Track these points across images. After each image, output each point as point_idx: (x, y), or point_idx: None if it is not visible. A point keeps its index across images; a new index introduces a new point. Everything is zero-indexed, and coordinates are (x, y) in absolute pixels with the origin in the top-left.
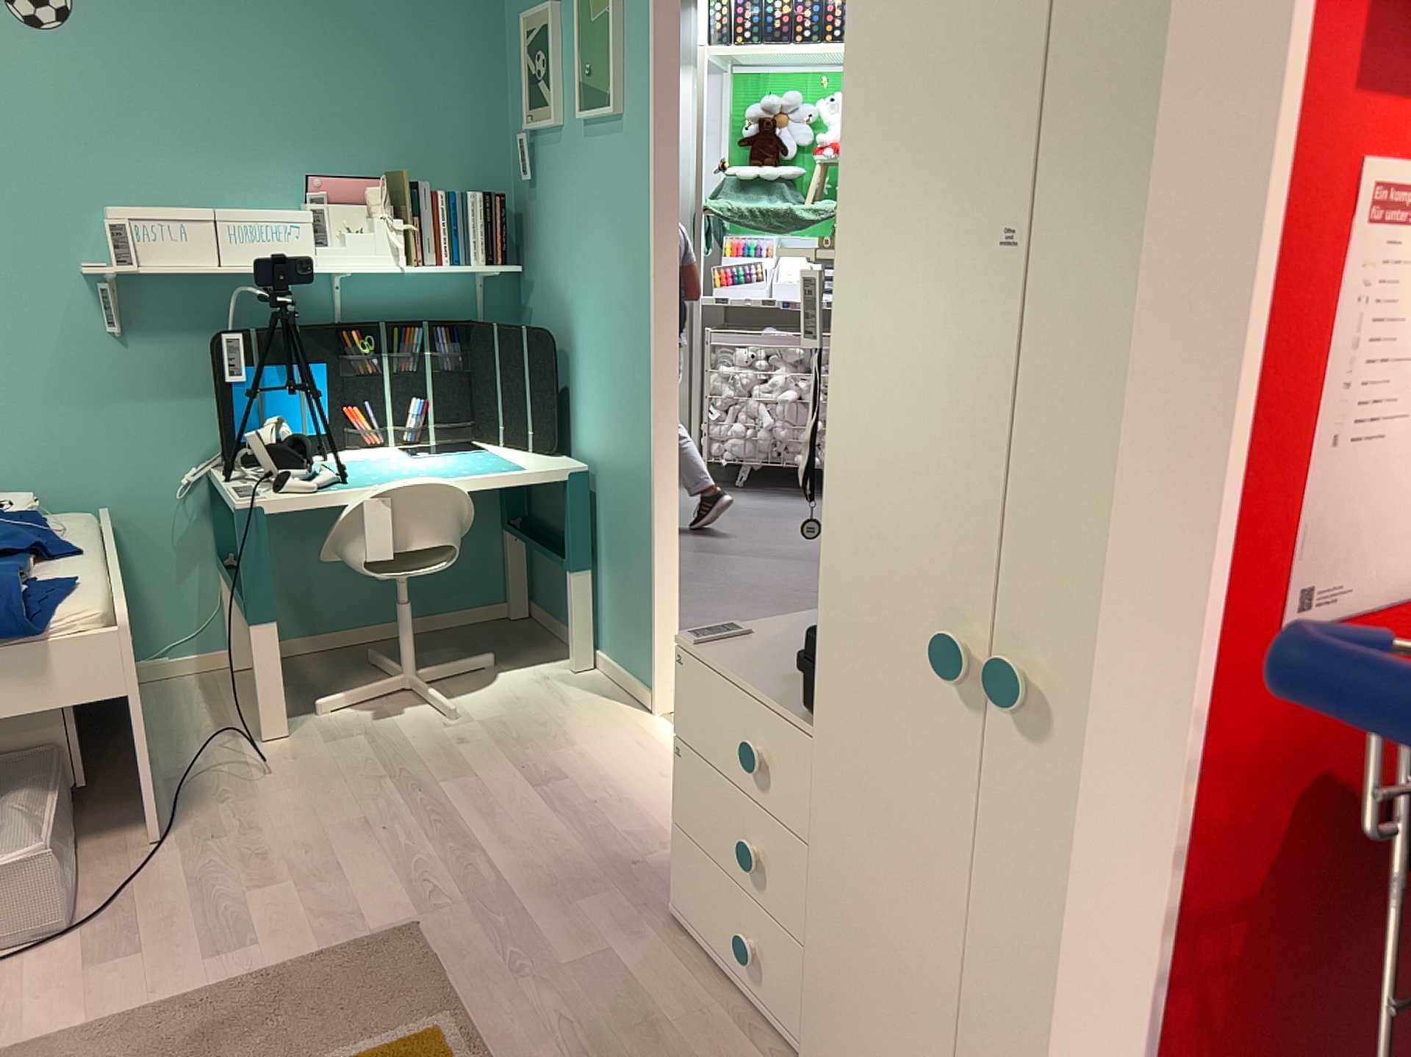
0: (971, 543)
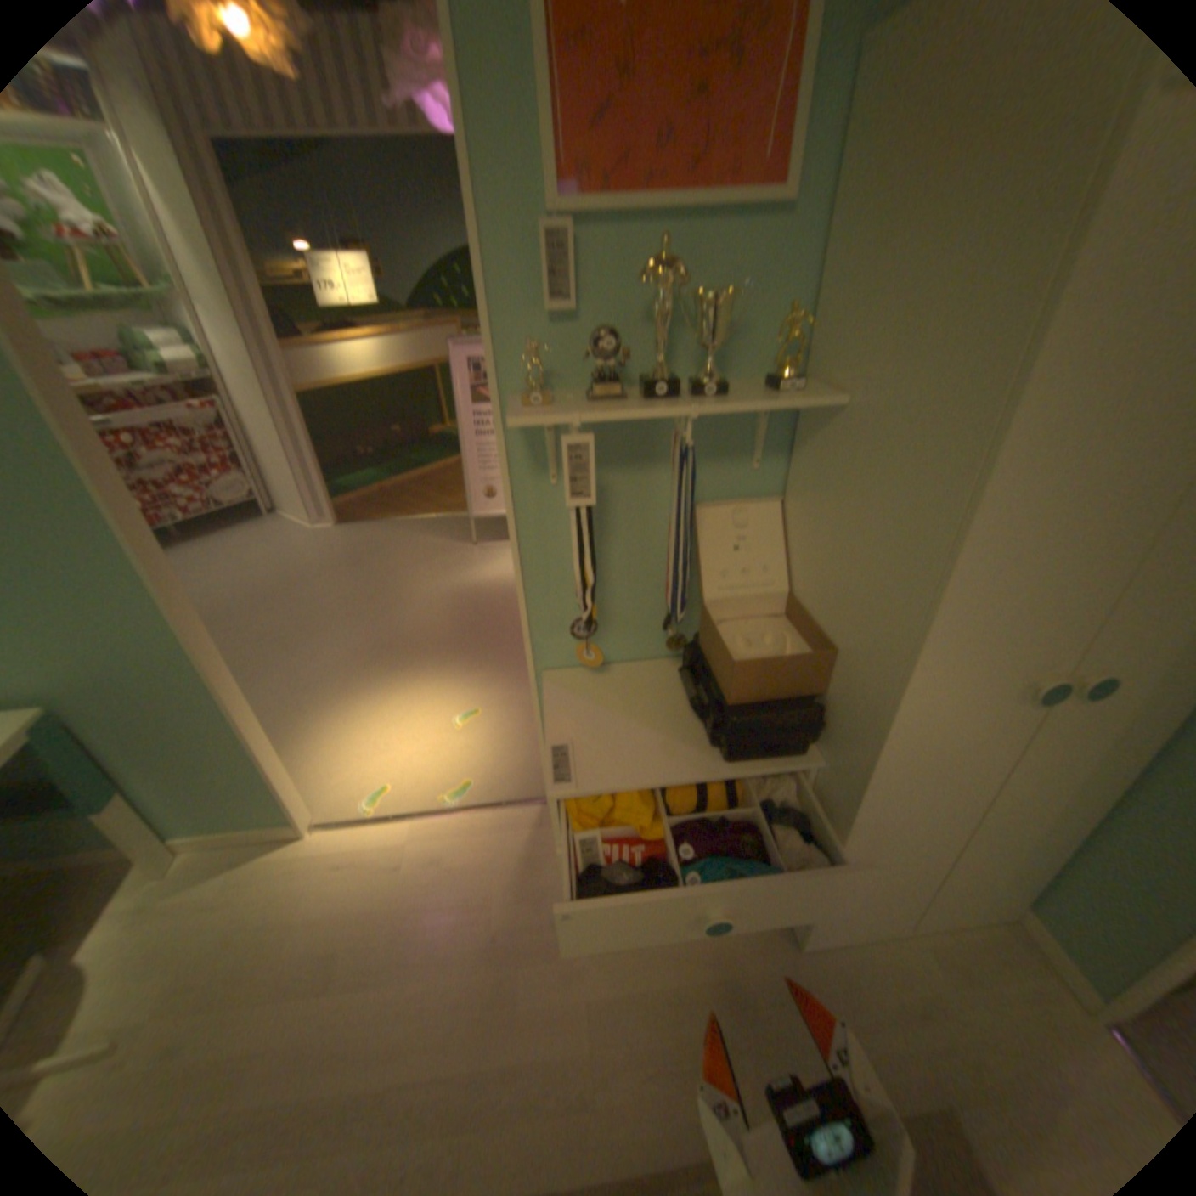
0: (1080, 629)
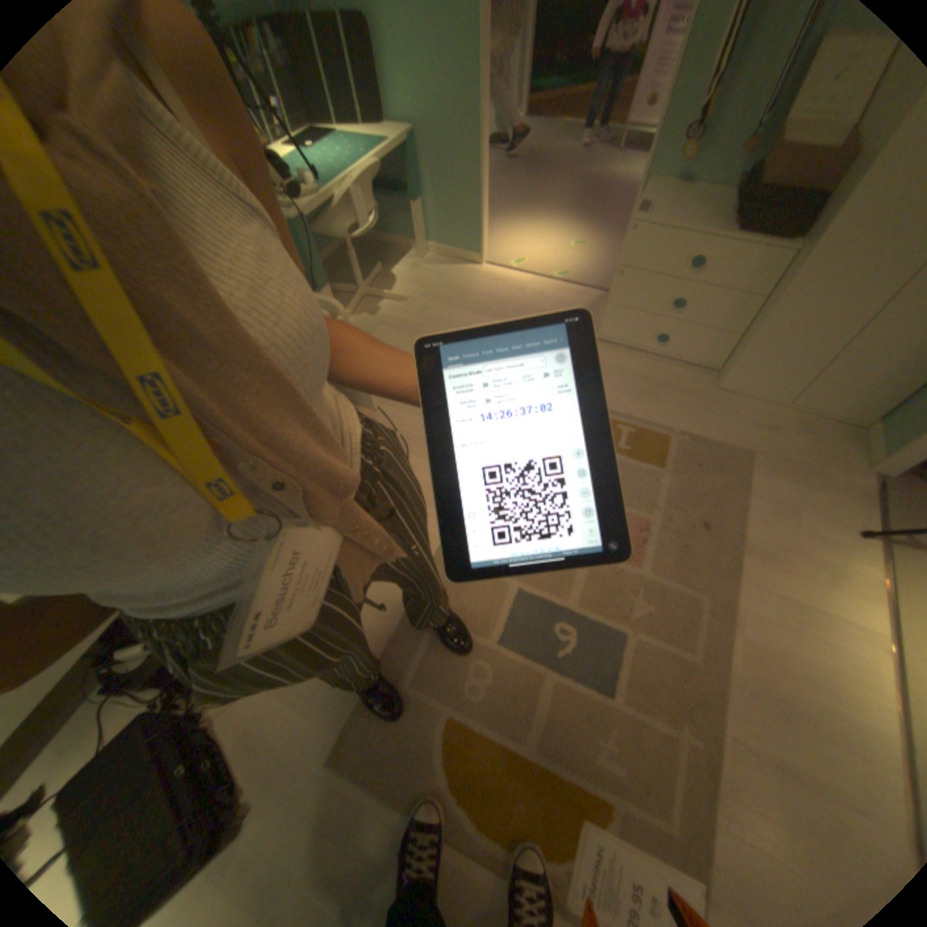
0: None
